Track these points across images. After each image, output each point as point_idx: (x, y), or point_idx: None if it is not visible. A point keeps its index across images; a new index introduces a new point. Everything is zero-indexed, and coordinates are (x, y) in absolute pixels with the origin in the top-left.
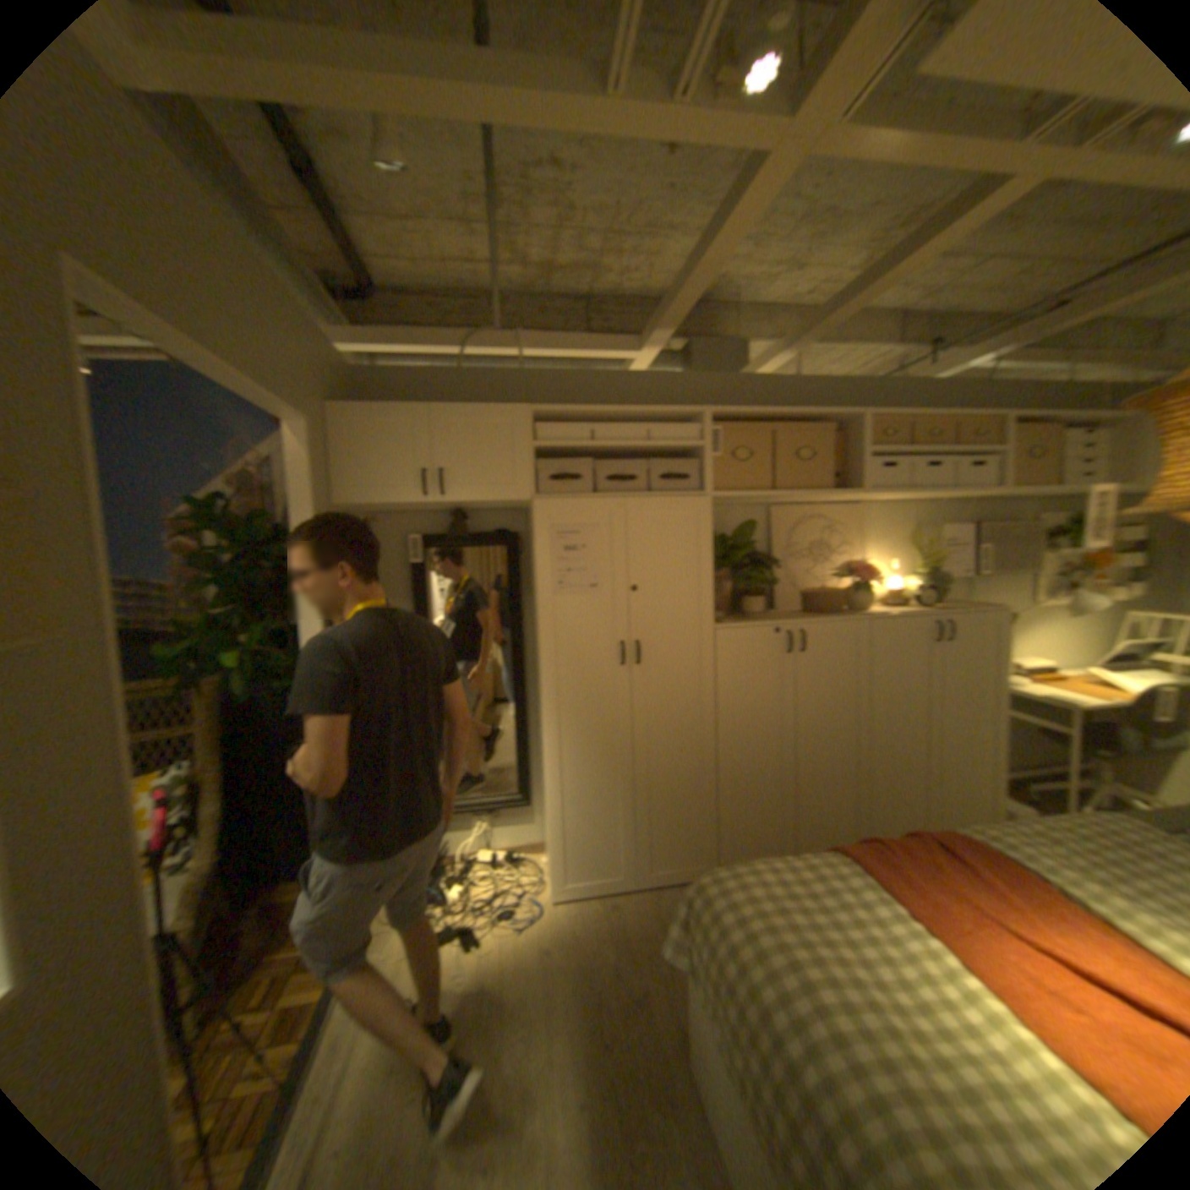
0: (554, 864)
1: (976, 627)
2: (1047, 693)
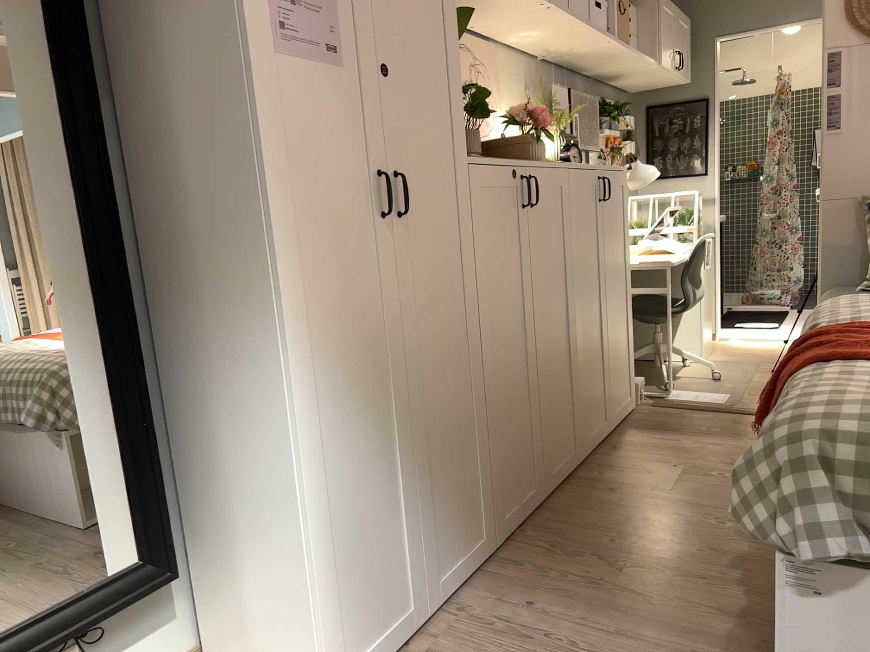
0: (324, 642)
1: (614, 186)
2: (634, 261)
